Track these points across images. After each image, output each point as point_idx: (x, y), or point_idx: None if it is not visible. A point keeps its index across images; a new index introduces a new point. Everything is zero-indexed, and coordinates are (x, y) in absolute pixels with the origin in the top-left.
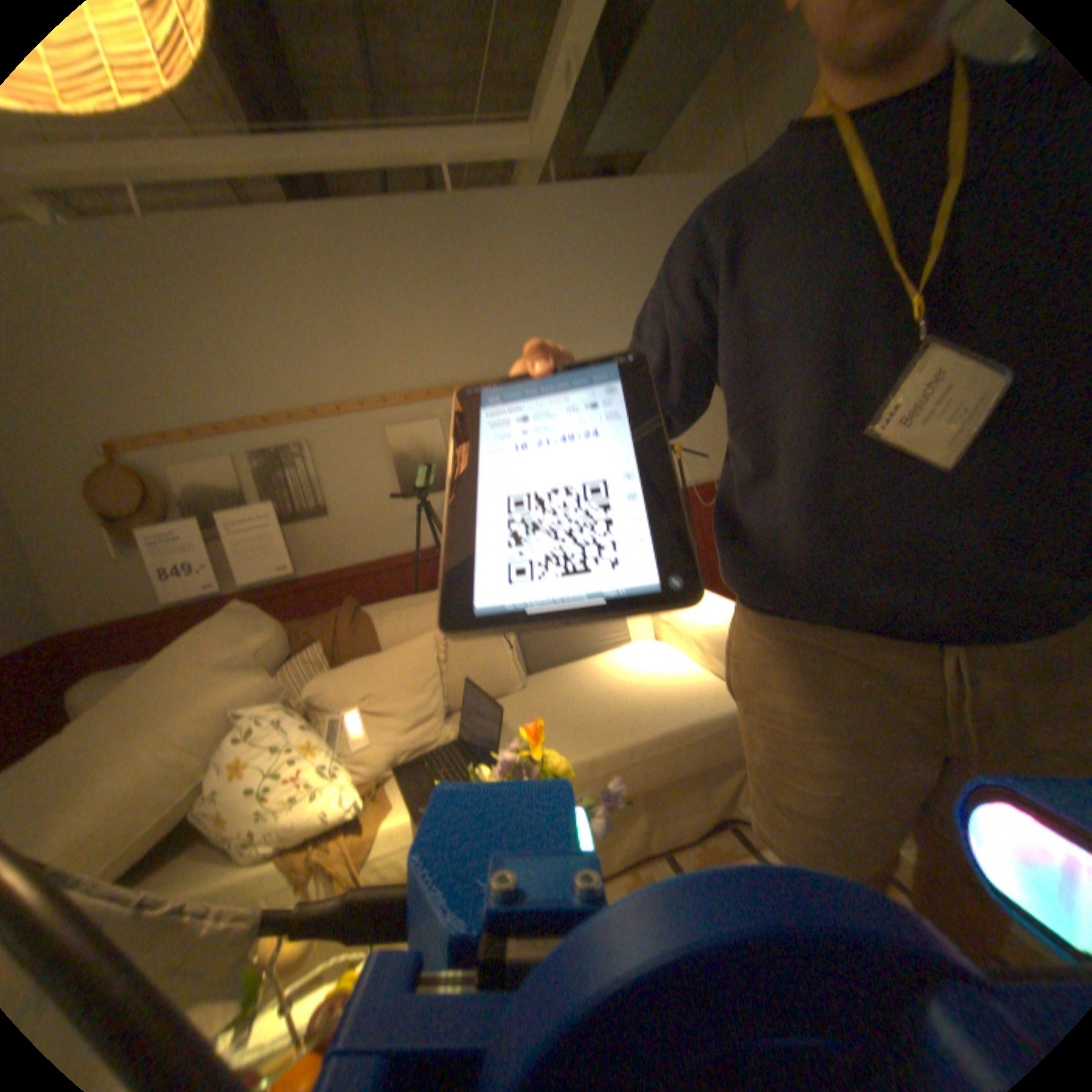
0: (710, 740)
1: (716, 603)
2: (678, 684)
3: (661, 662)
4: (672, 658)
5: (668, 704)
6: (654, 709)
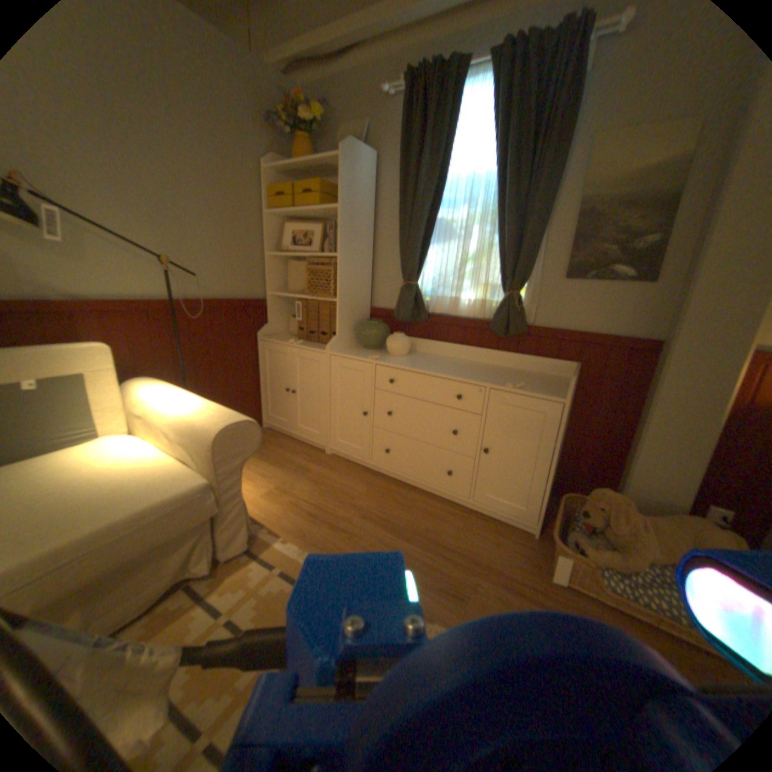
0: (161, 520)
1: (188, 400)
2: (138, 473)
3: (126, 455)
4: (140, 450)
5: (120, 495)
6: (101, 503)
